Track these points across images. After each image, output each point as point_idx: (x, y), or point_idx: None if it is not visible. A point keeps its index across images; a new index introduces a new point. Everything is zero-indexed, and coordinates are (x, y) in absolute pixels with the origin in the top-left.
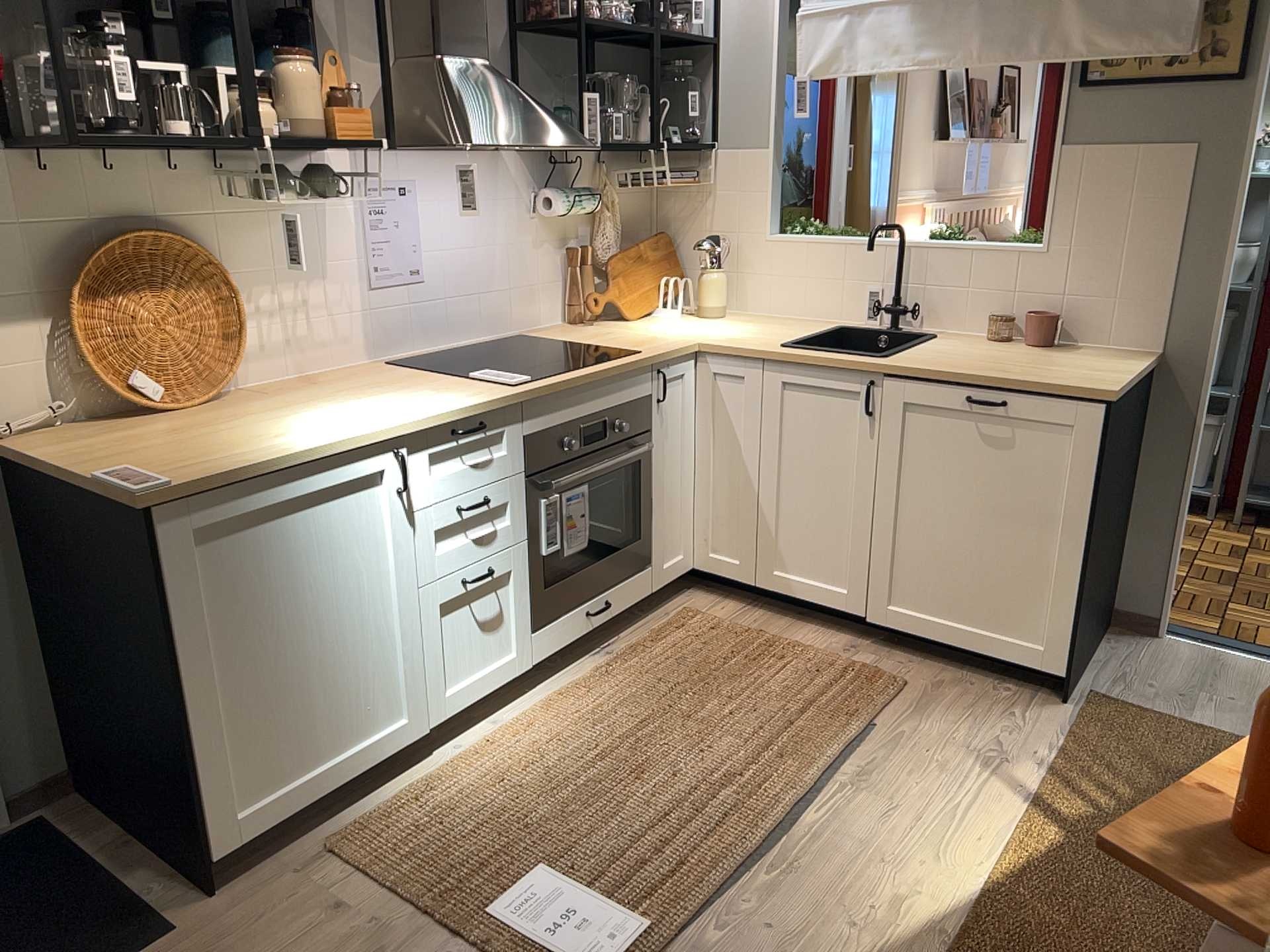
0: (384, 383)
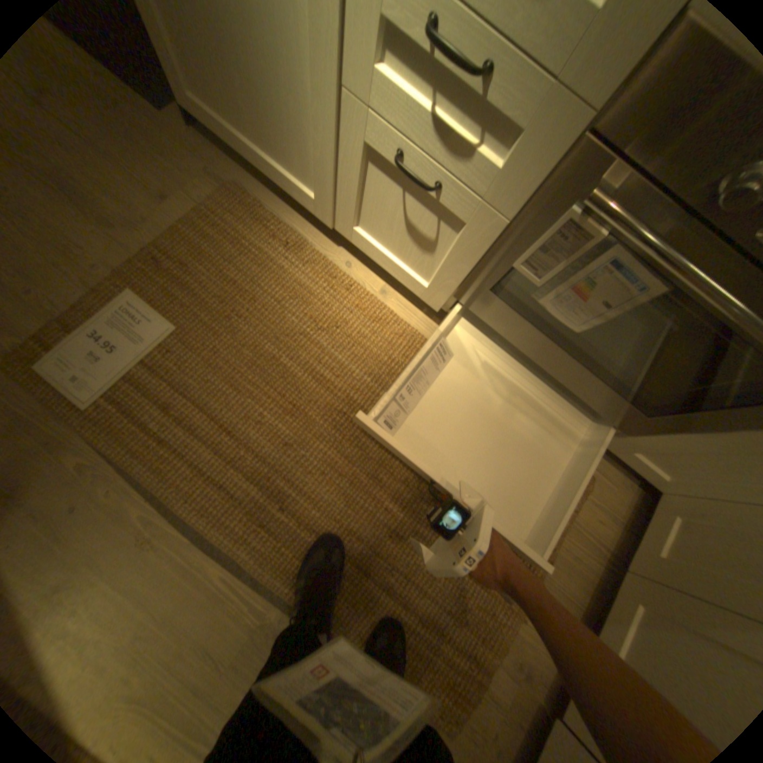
0: None
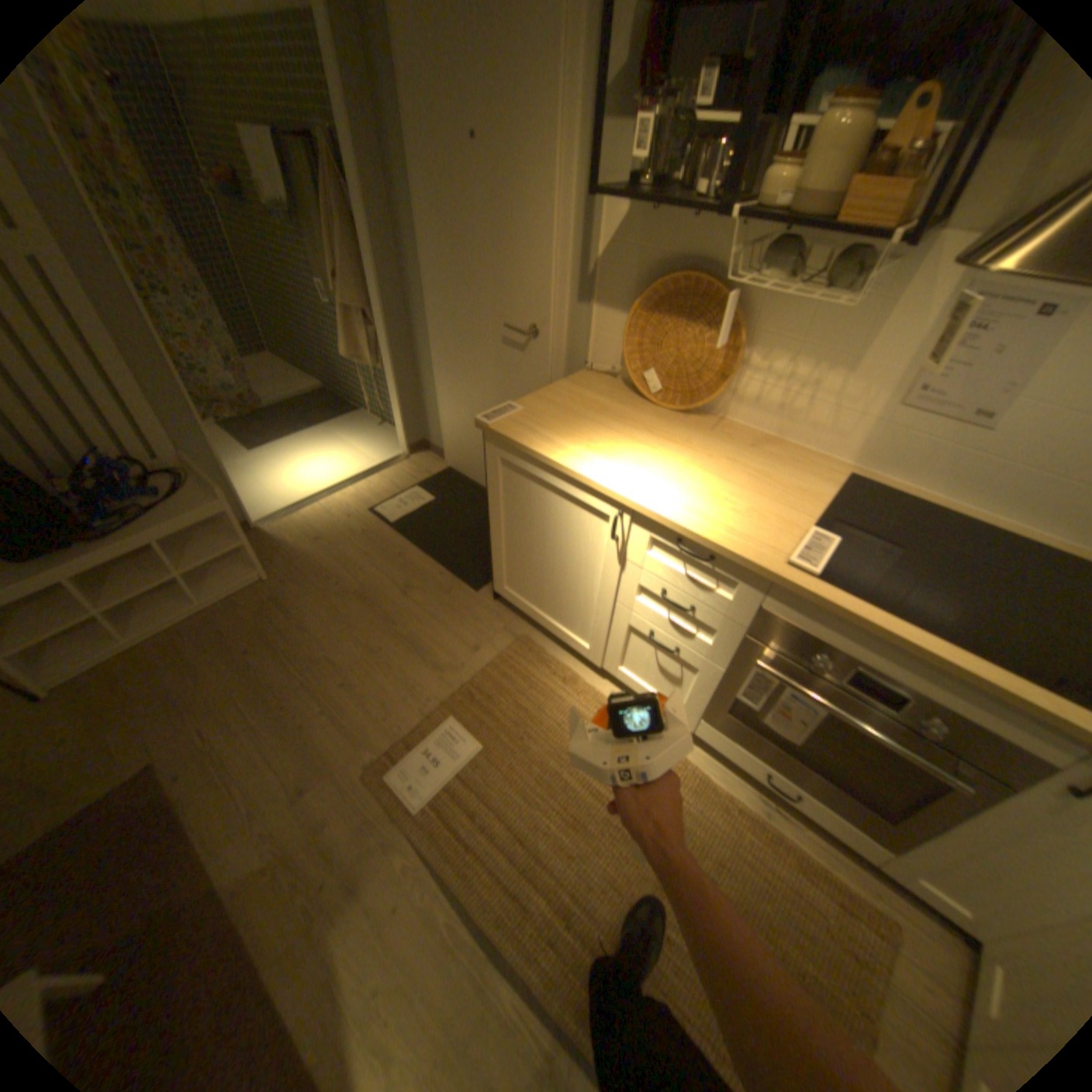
0: (776, 479)
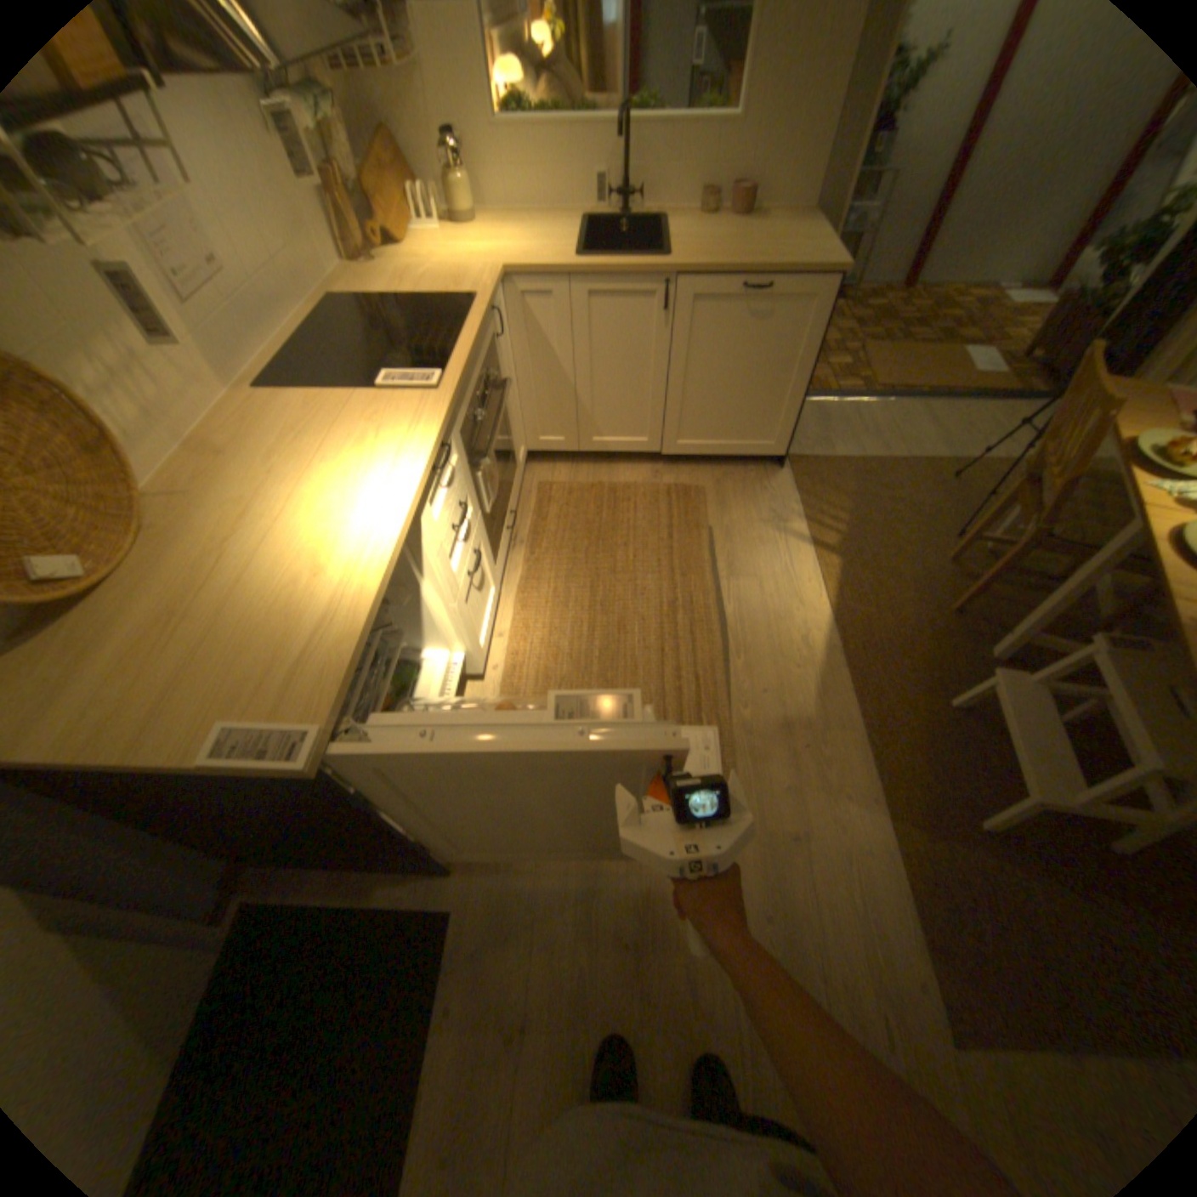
0: (293, 421)
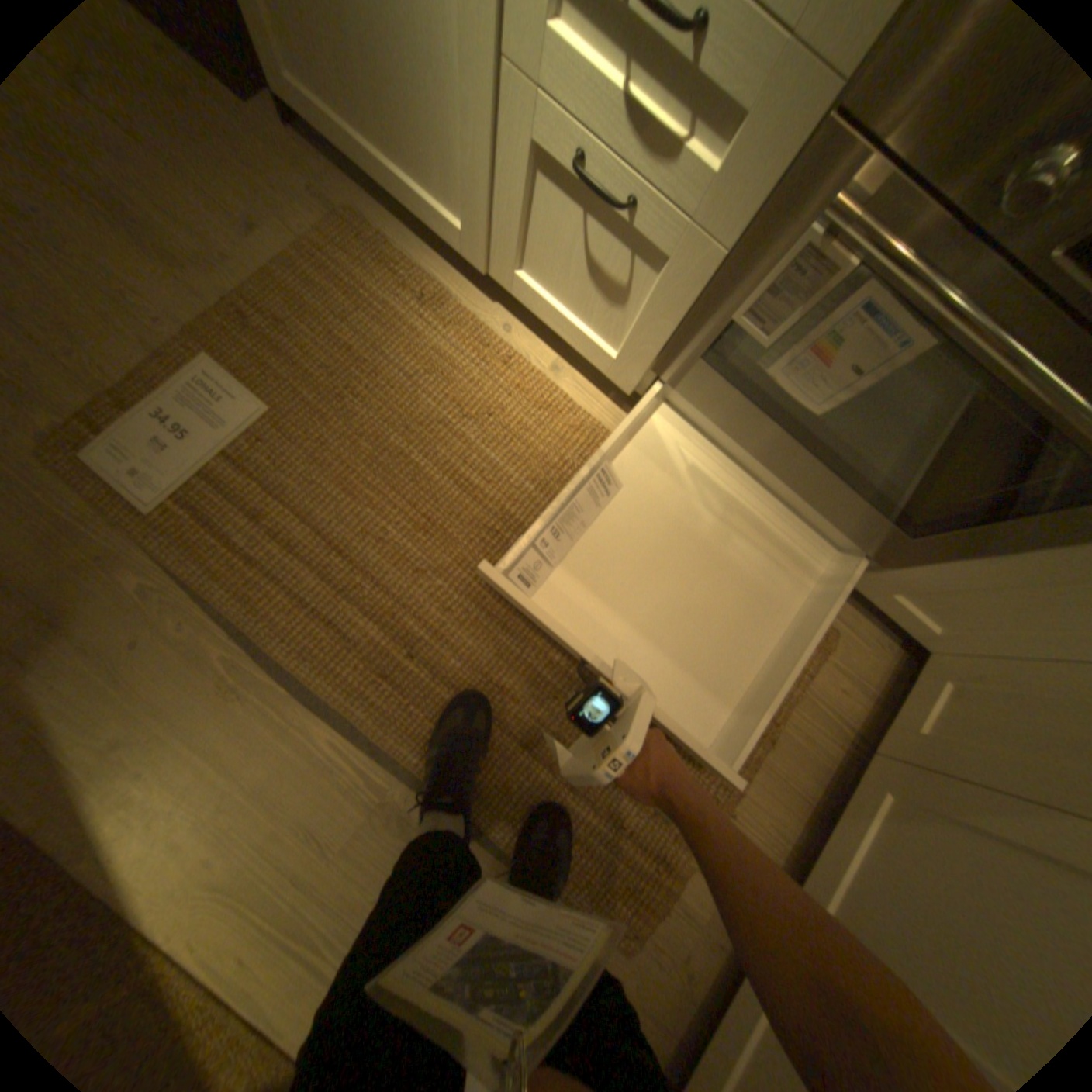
0: None
